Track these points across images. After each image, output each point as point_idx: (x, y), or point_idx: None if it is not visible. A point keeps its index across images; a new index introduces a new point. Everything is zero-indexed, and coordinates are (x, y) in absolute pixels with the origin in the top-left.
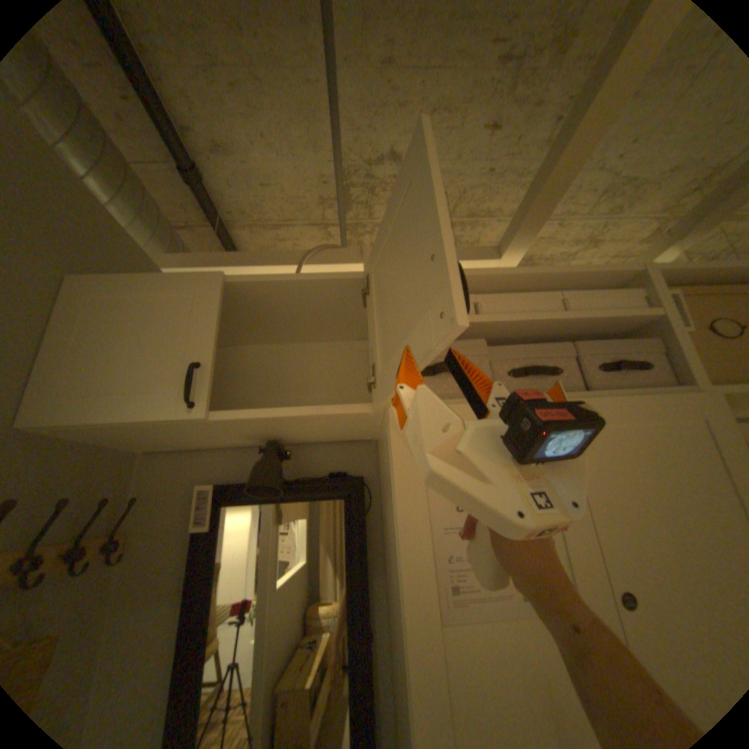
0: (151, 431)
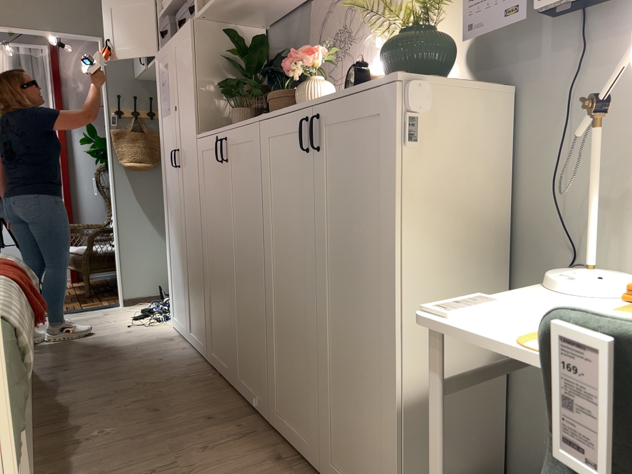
0: (152, 73)
